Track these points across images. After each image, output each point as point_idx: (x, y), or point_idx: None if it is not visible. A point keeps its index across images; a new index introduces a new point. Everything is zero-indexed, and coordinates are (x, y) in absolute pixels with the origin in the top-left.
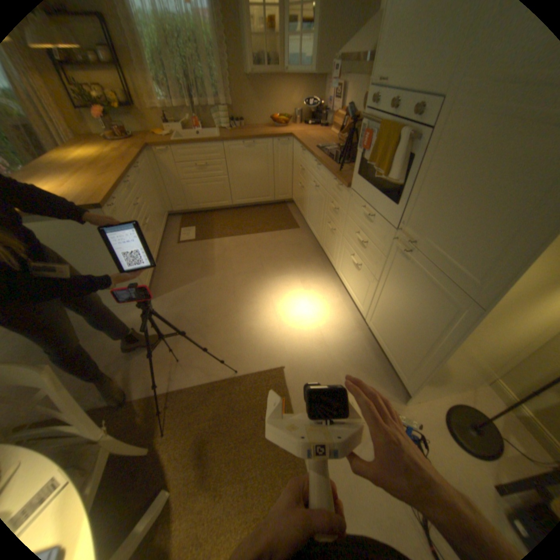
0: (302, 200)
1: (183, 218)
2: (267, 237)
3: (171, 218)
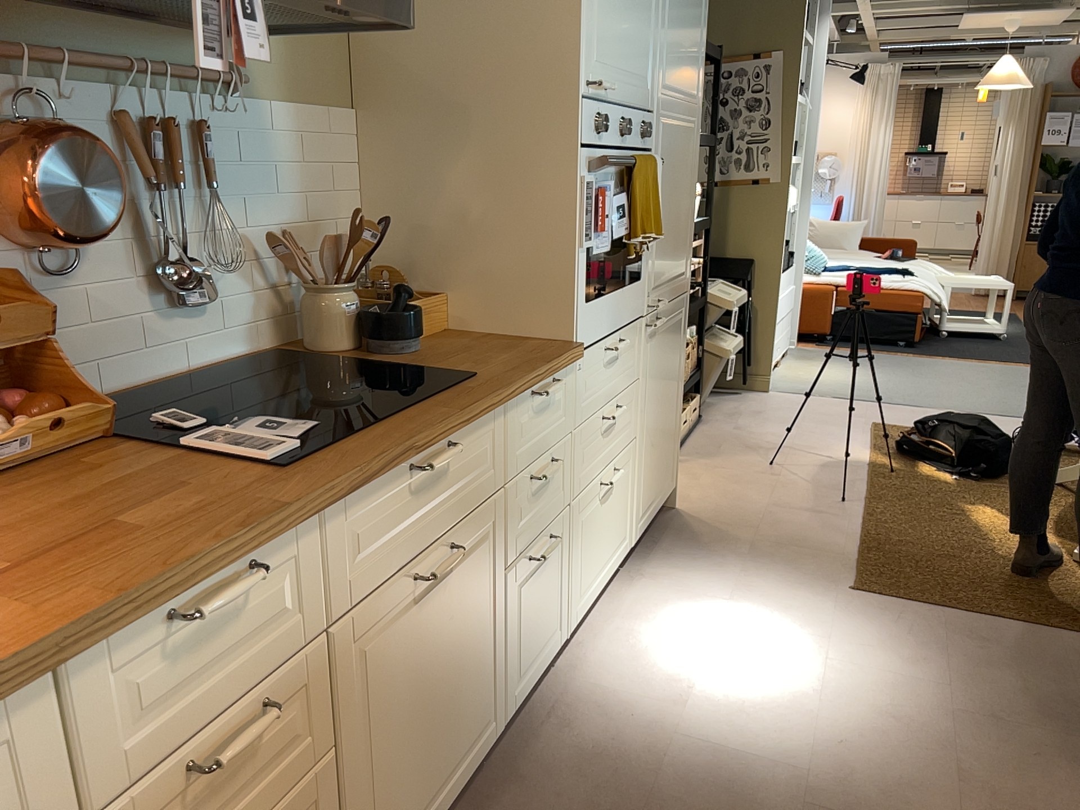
0: None
1: None
2: None
3: None
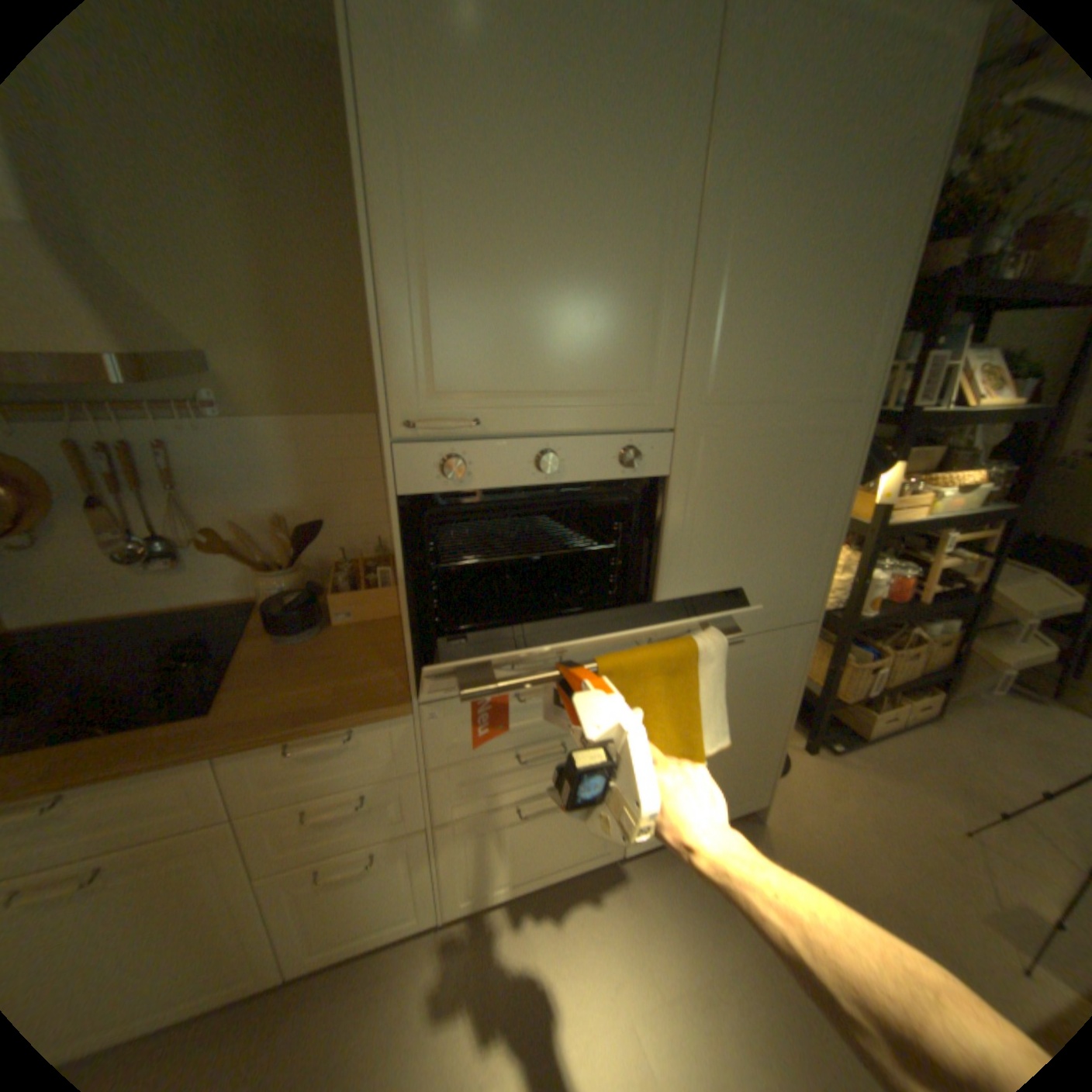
0: None
1: None
2: None
3: None
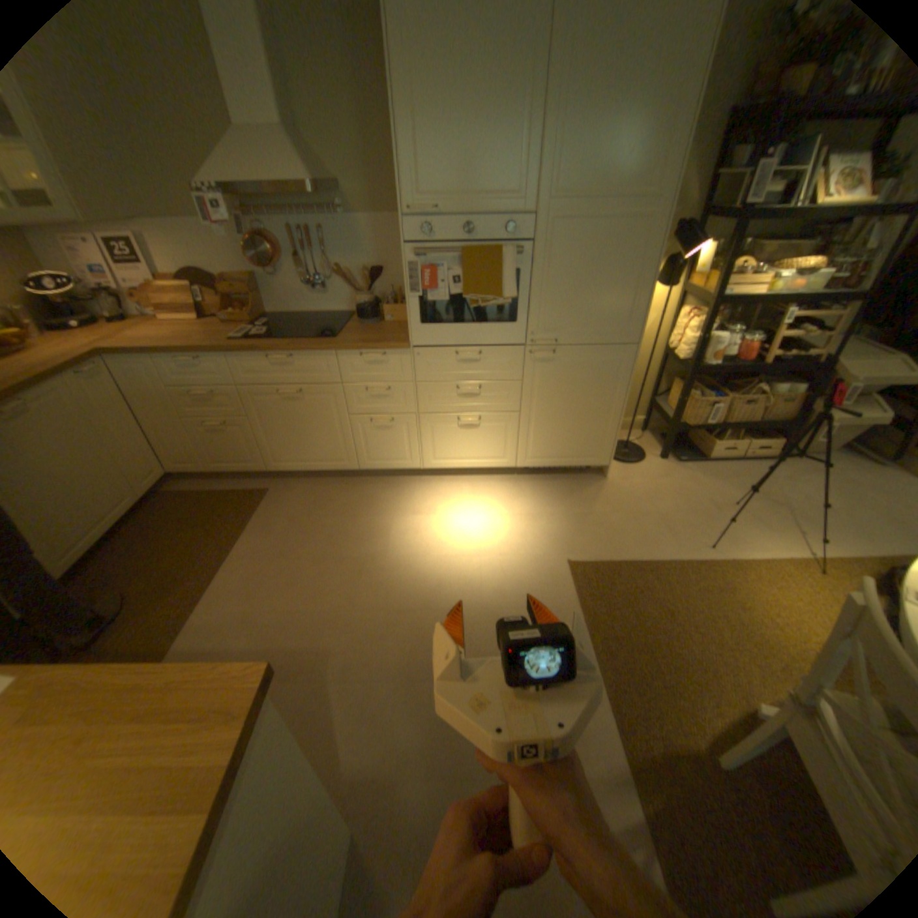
0: (236, 443)
1: None
2: (255, 538)
3: None
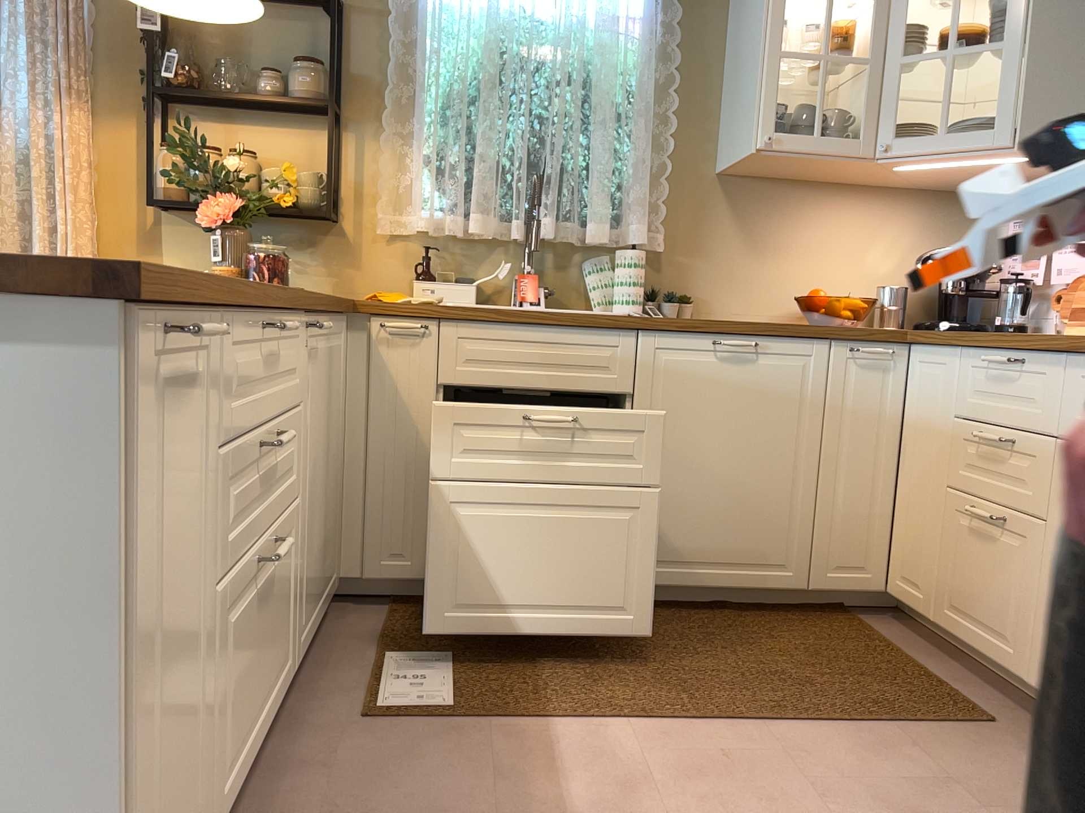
0: (1006, 578)
1: (397, 613)
2: (845, 746)
3: (343, 607)
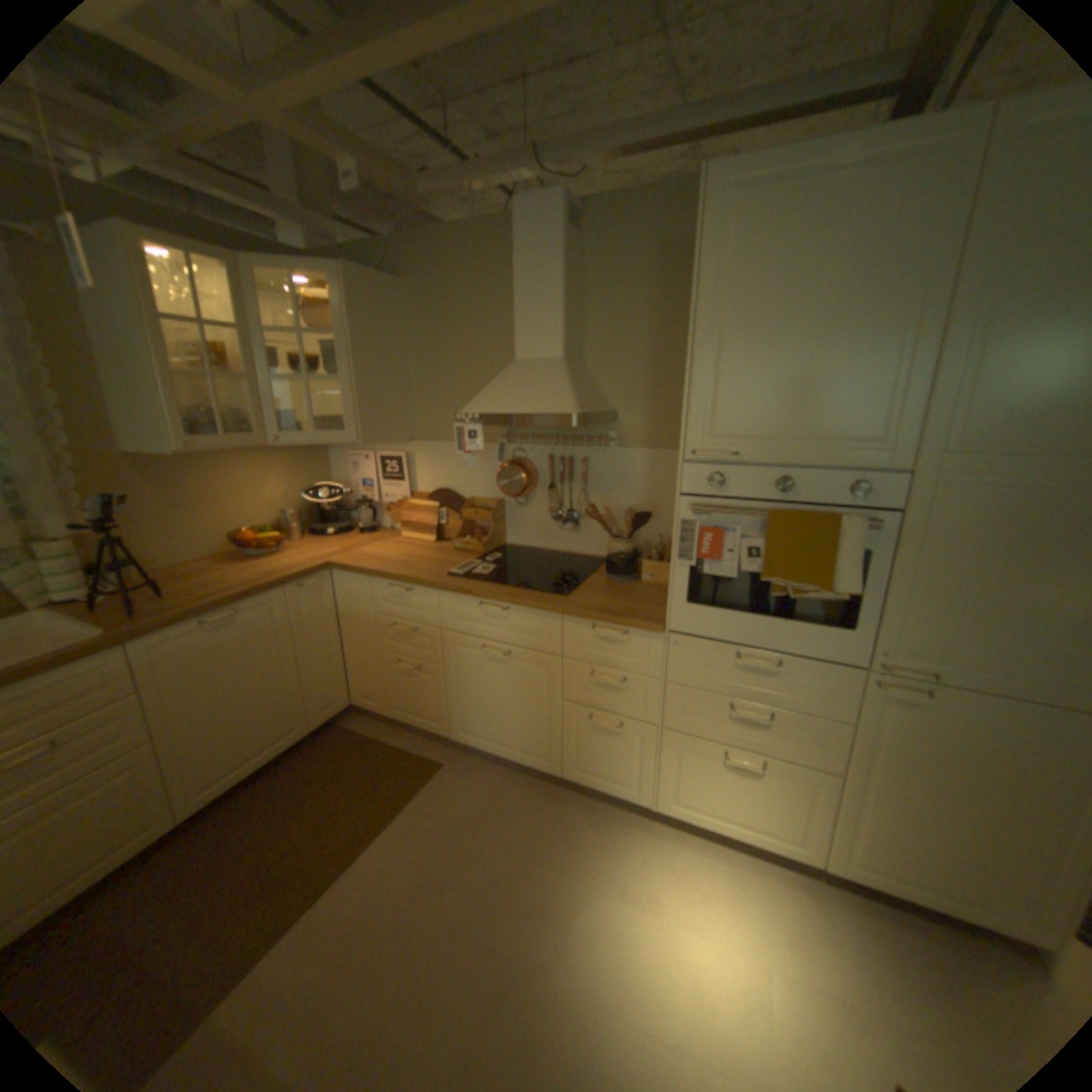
0: (425, 694)
1: None
2: (395, 845)
3: None
